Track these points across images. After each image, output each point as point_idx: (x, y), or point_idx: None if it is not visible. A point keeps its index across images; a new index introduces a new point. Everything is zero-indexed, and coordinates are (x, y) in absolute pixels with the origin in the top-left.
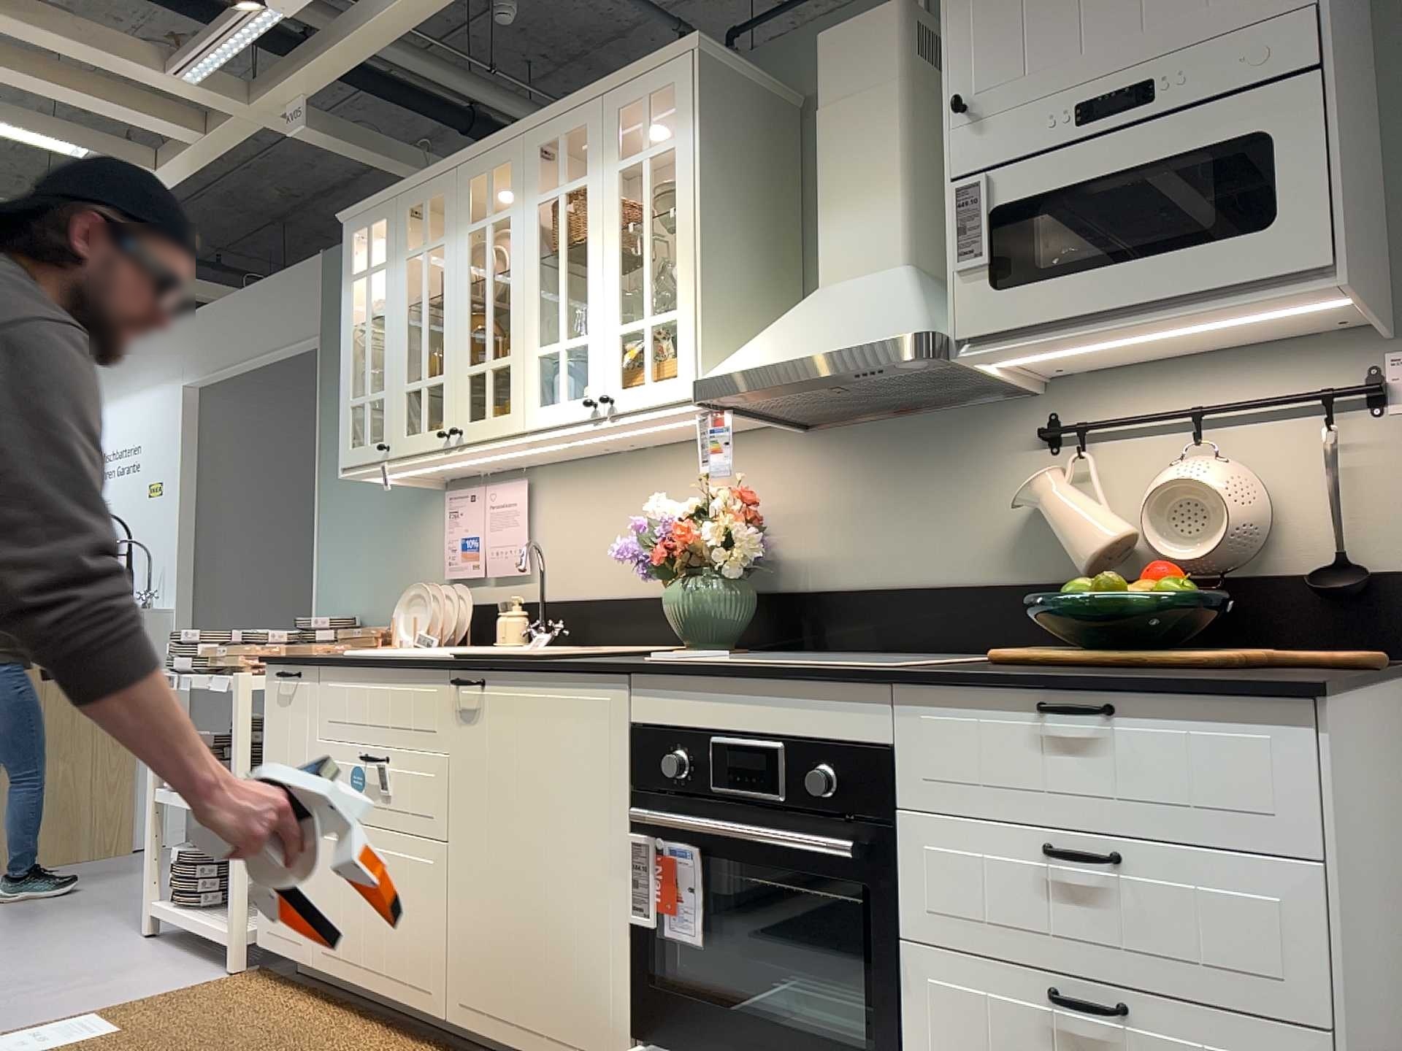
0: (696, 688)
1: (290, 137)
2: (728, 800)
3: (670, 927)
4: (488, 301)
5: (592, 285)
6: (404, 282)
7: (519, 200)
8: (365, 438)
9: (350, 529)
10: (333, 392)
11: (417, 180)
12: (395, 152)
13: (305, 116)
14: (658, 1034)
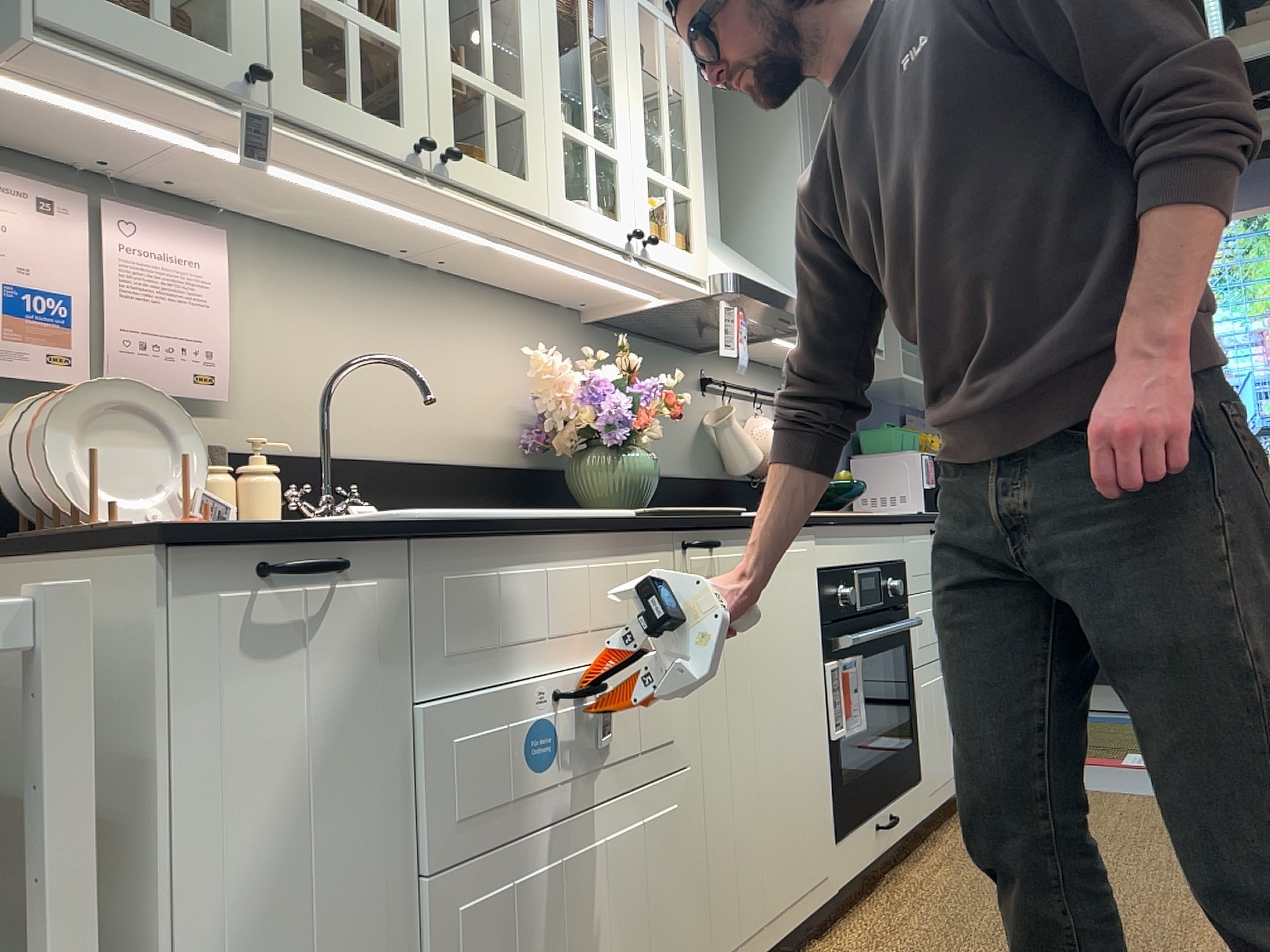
0: (846, 534)
1: None
2: (862, 614)
3: (849, 728)
4: None
5: (621, 102)
6: None
7: None
8: (156, 5)
9: None
10: None
11: None
12: None
13: None
14: (847, 822)
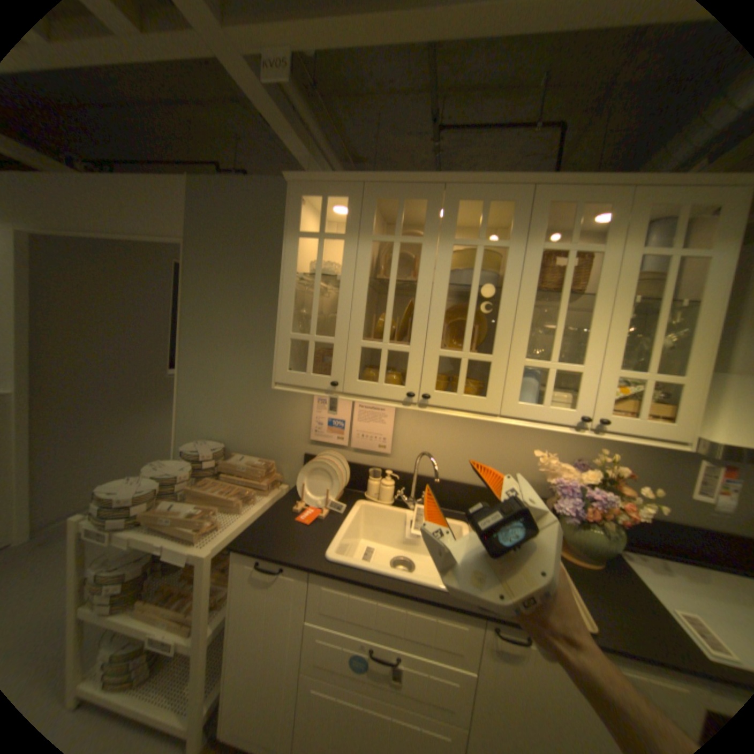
0: None
1: (263, 78)
2: None
3: None
4: (472, 306)
5: (597, 332)
6: (368, 257)
7: (521, 236)
8: (308, 368)
9: (212, 383)
10: (196, 284)
11: (395, 176)
12: (297, 125)
13: (288, 65)
14: None
